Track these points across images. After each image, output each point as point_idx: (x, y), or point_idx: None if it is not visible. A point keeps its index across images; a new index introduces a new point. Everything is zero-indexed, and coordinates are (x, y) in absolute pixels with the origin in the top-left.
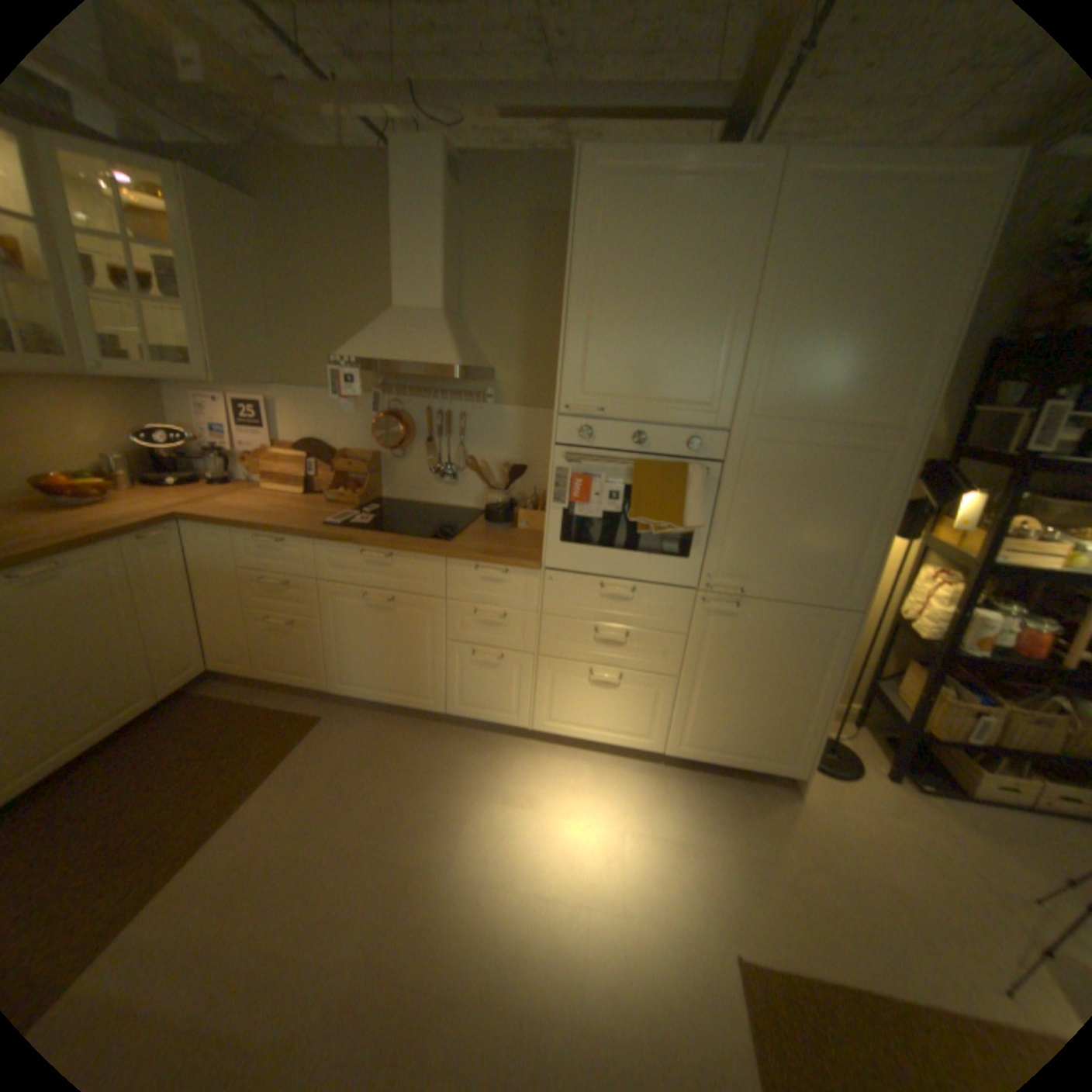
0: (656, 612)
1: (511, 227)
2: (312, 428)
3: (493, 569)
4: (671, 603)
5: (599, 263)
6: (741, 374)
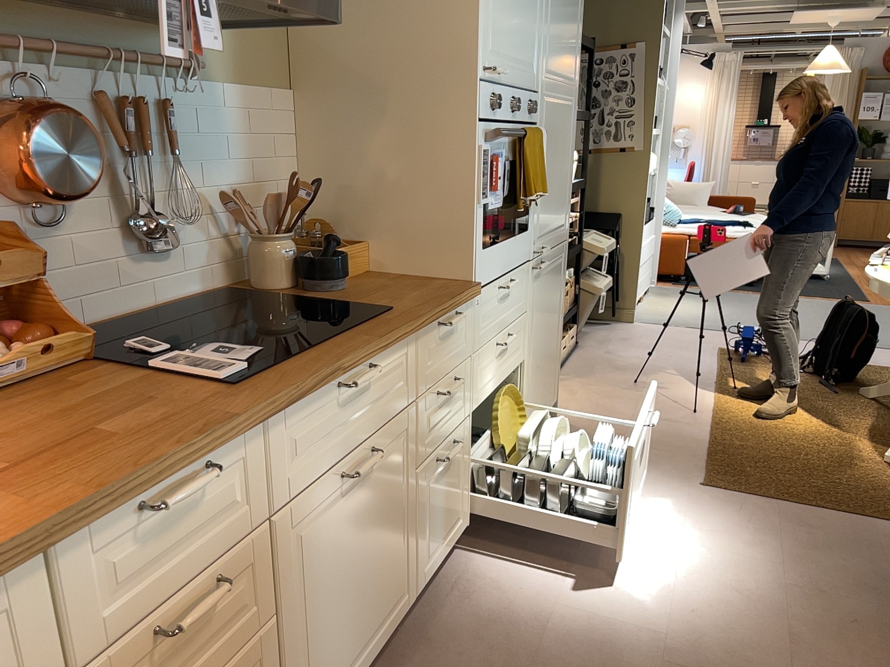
0: (518, 298)
1: None
2: None
3: (453, 316)
4: (523, 282)
5: None
6: (542, 39)
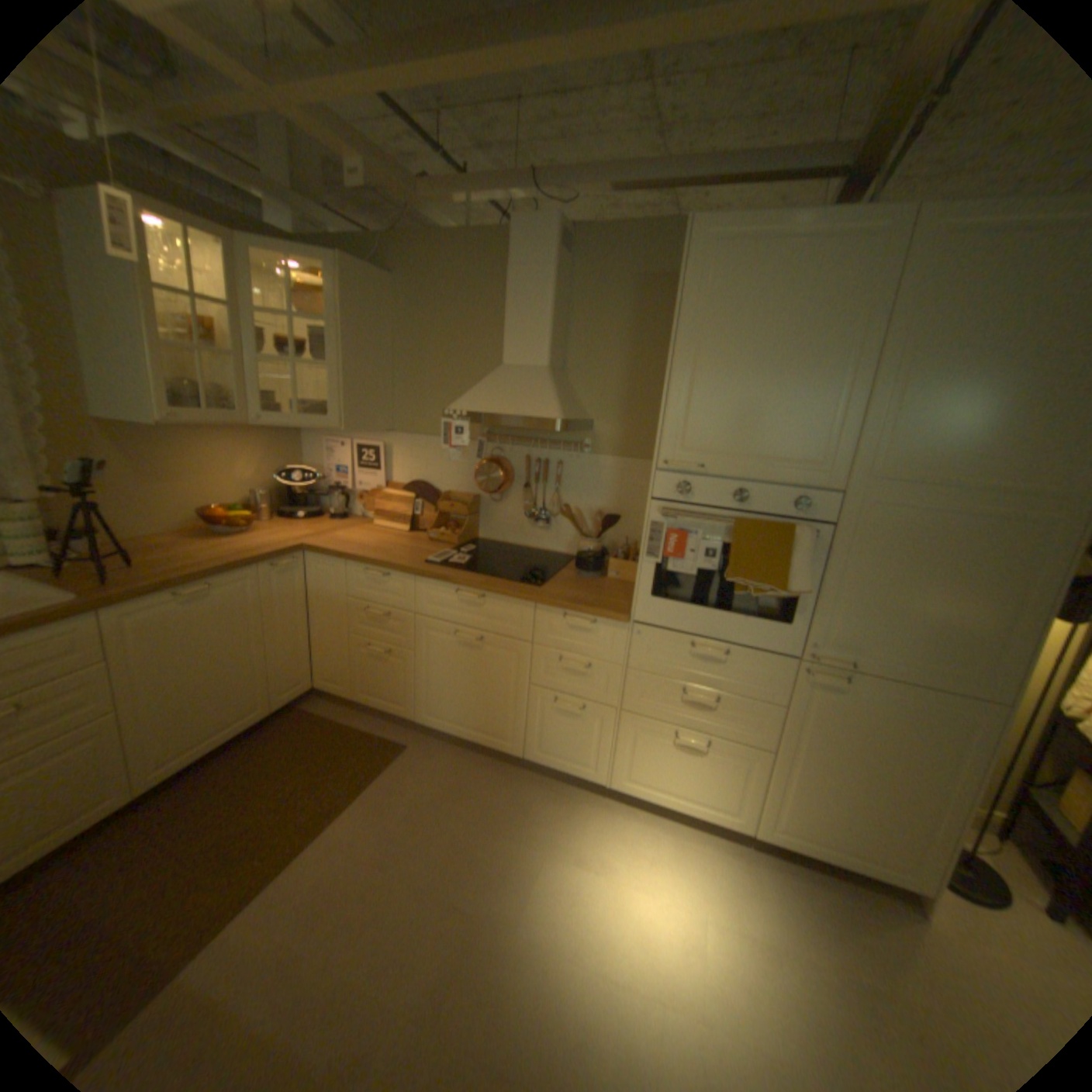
0: (752, 680)
1: (618, 289)
2: (422, 471)
3: (581, 618)
4: (770, 671)
5: (706, 324)
6: (860, 433)
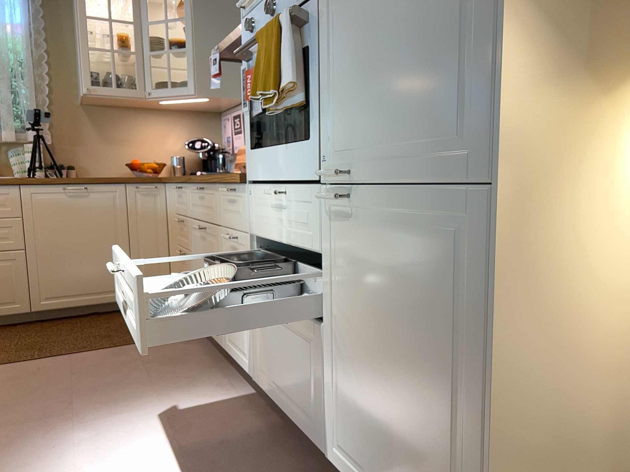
0: (303, 225)
1: None
2: None
3: (228, 188)
4: (311, 209)
5: None
6: None
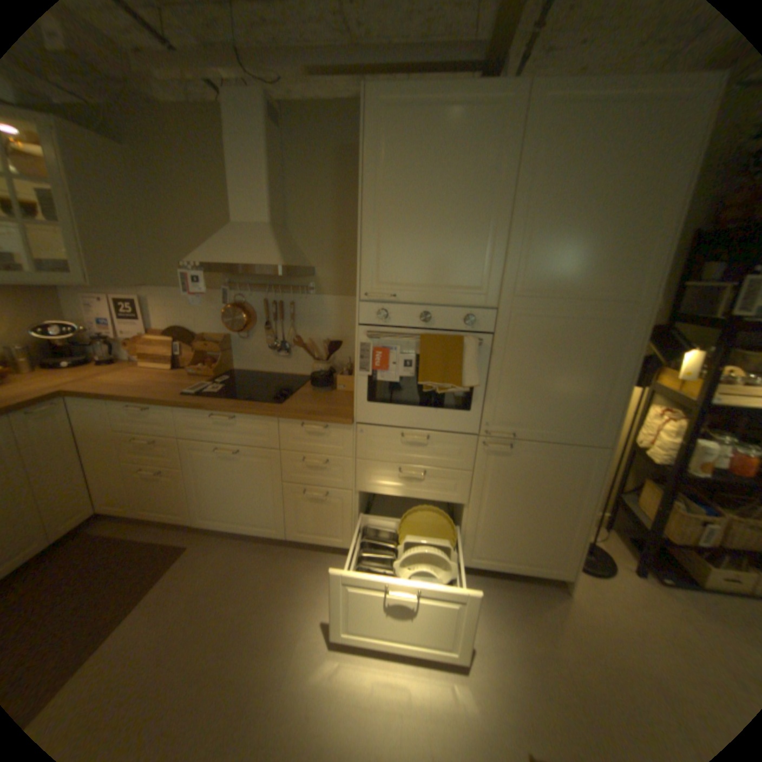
0: (447, 455)
1: (322, 158)
2: (178, 317)
3: (316, 425)
4: (459, 447)
5: (386, 178)
6: (505, 263)
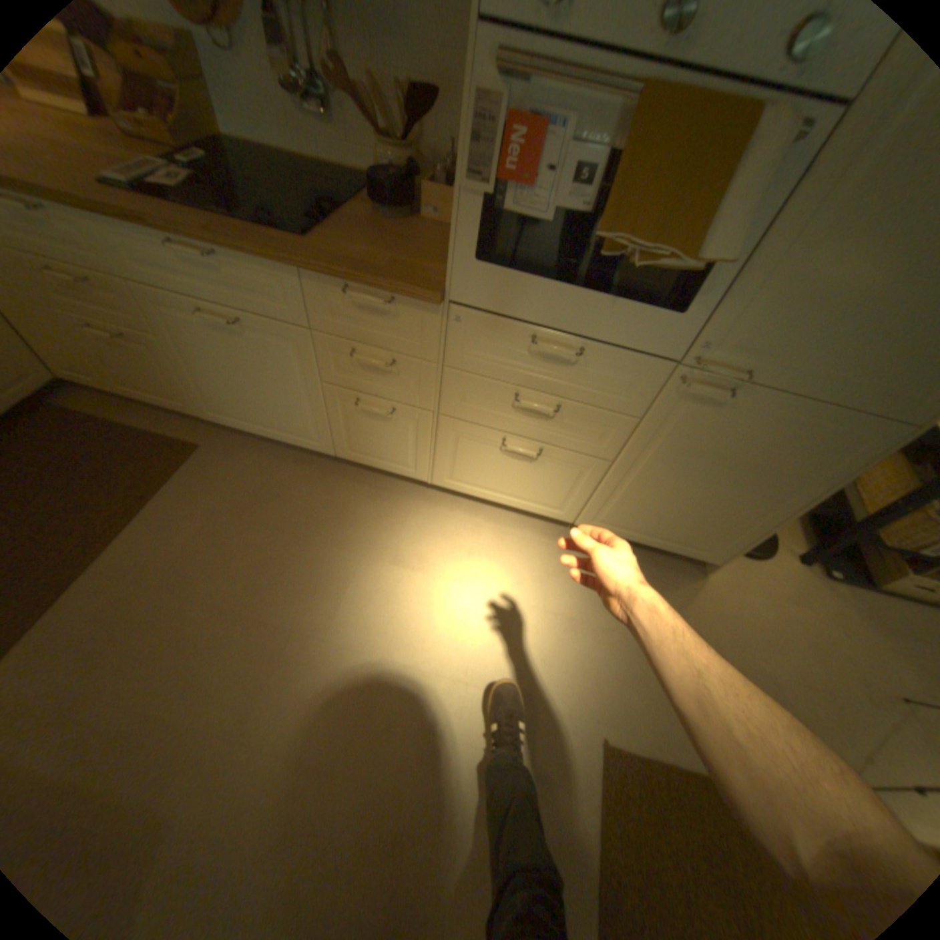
0: (606, 386)
1: None
2: None
3: (371, 295)
4: (632, 376)
5: None
6: None
